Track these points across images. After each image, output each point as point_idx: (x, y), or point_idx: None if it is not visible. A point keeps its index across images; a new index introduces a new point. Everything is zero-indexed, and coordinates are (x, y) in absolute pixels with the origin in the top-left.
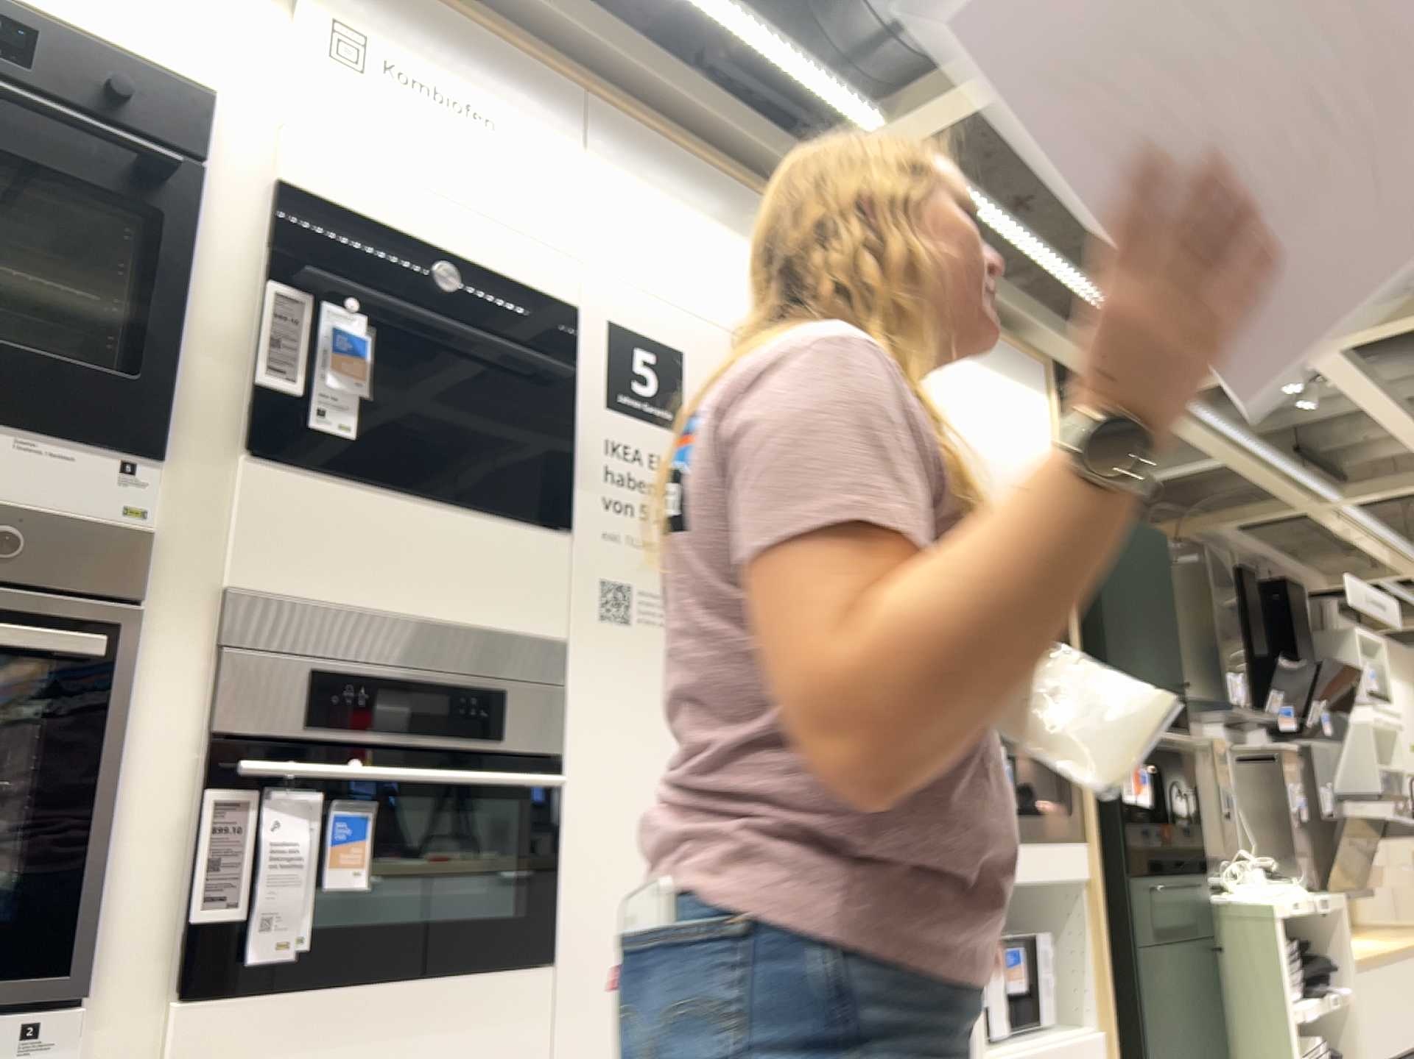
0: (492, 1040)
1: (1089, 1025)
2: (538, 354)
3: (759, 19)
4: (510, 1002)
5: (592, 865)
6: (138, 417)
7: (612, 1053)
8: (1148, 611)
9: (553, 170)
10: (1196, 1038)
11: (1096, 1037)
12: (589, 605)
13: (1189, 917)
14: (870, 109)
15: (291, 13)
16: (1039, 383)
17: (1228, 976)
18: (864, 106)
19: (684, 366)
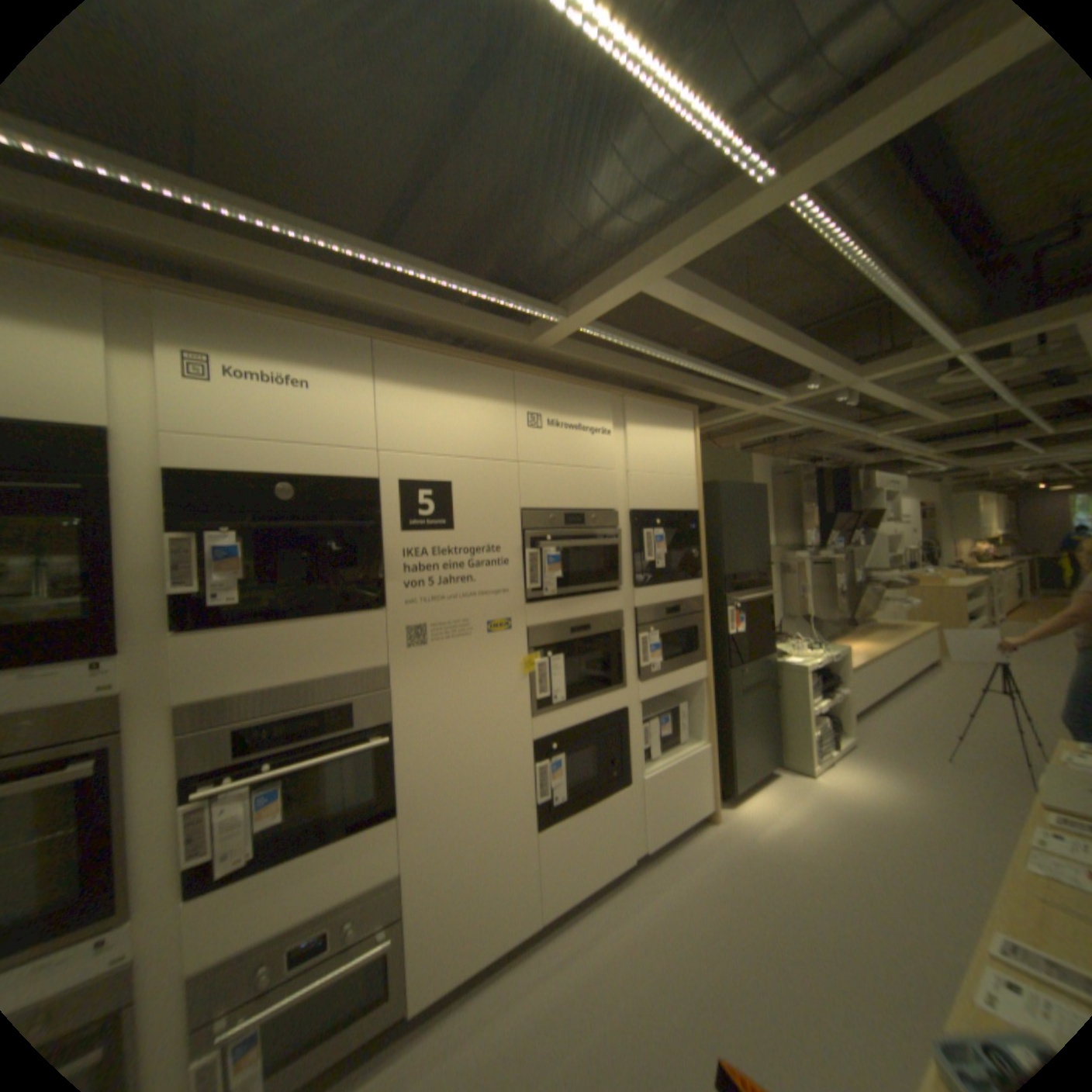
0: (363, 859)
1: (703, 741)
2: (347, 523)
3: (464, 280)
4: (371, 840)
5: (413, 766)
6: (95, 637)
7: (431, 843)
8: (751, 531)
9: (351, 401)
10: (762, 731)
11: (706, 747)
12: (399, 642)
13: (763, 677)
14: (551, 314)
15: (151, 356)
16: (689, 424)
17: (784, 696)
18: (548, 311)
19: (451, 491)
